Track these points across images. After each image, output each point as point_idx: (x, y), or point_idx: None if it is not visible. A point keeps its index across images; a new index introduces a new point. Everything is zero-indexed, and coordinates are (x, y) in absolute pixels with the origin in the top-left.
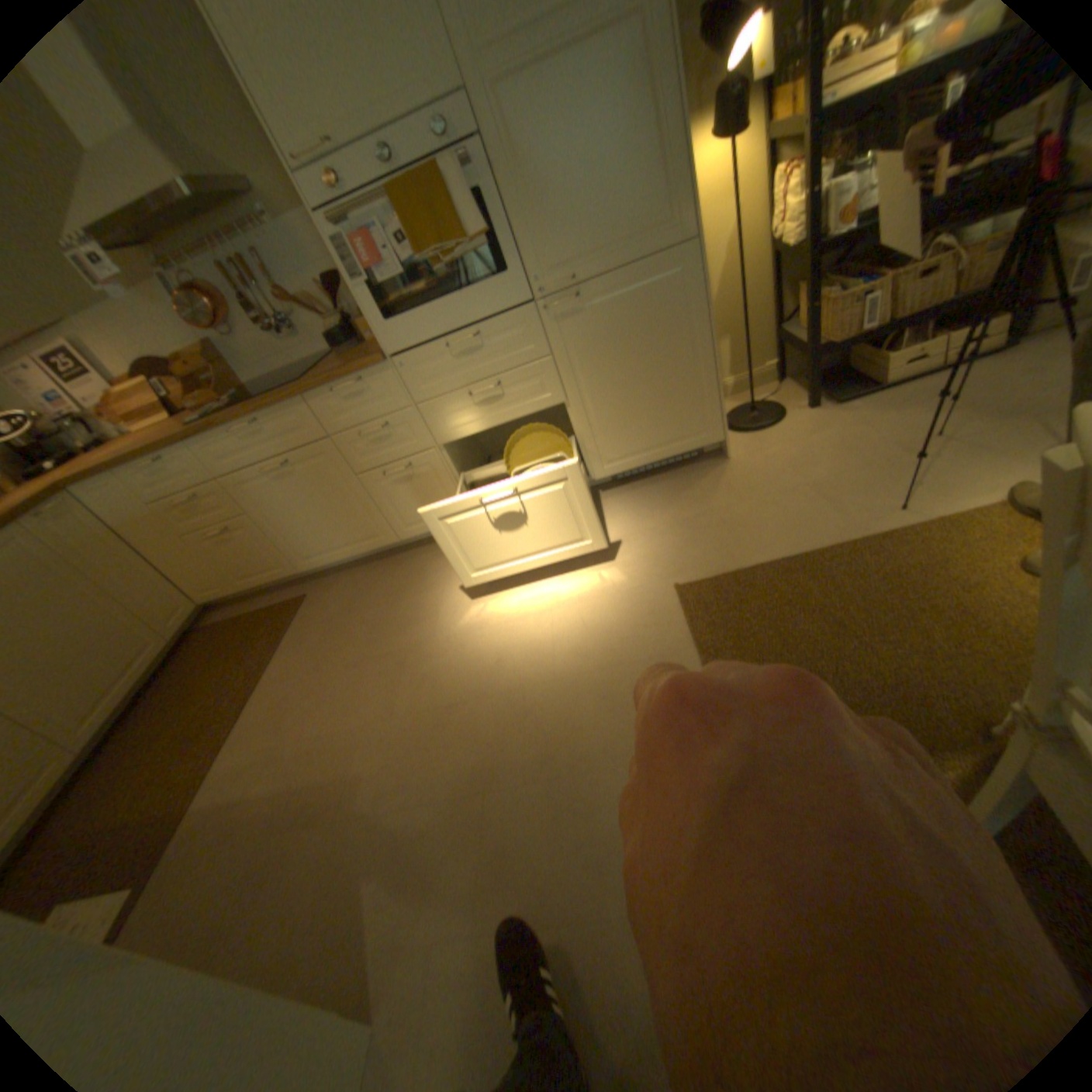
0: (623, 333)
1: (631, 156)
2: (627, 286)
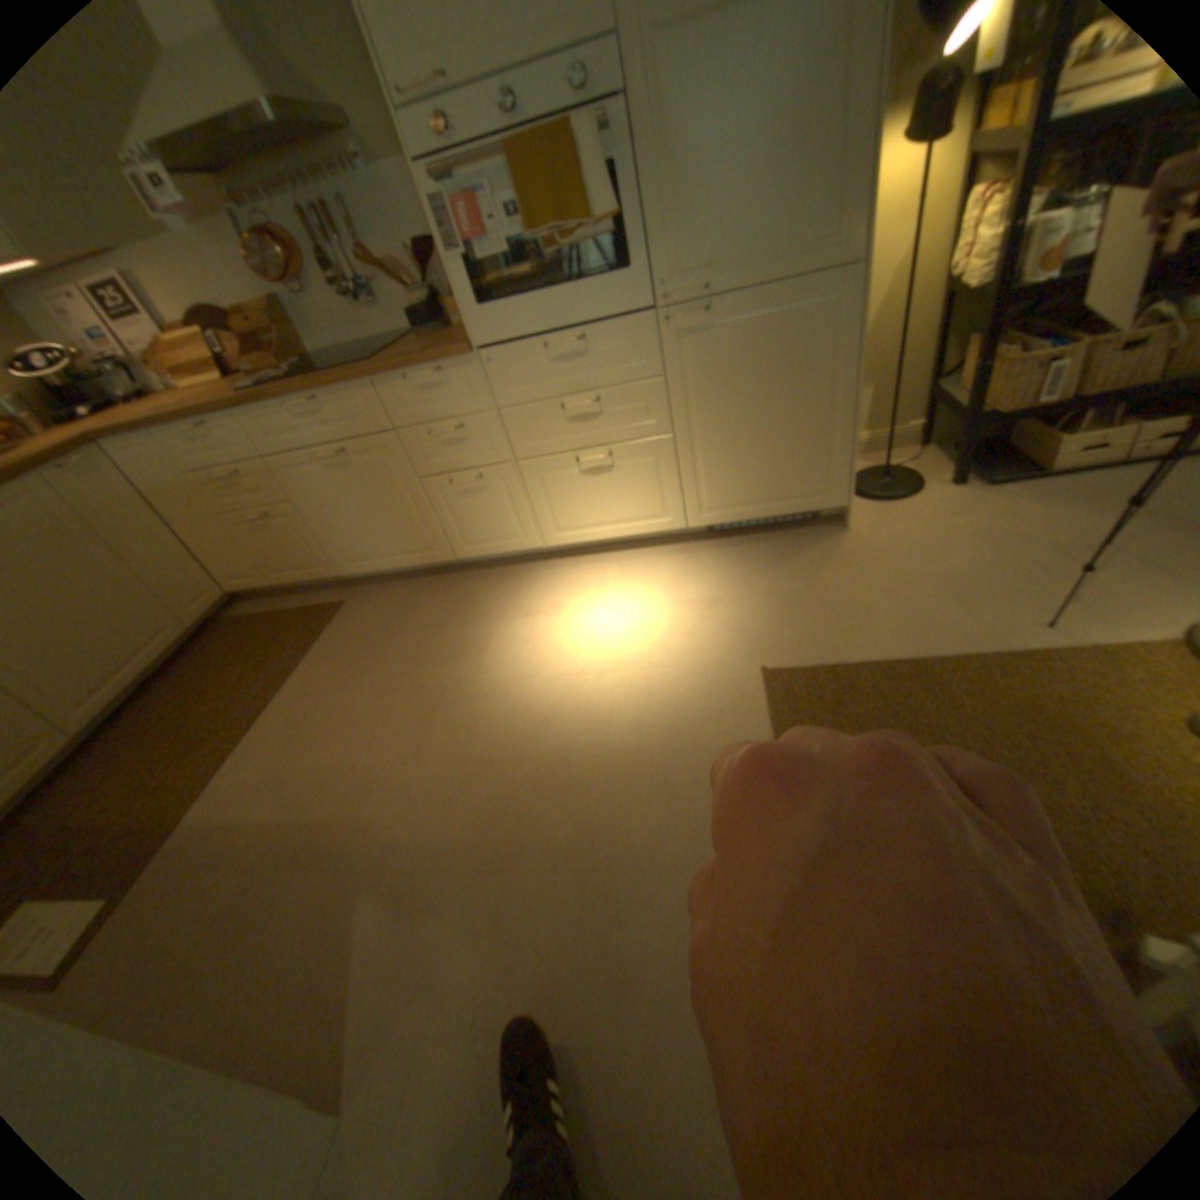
0: (753, 363)
1: (804, 147)
2: (768, 307)
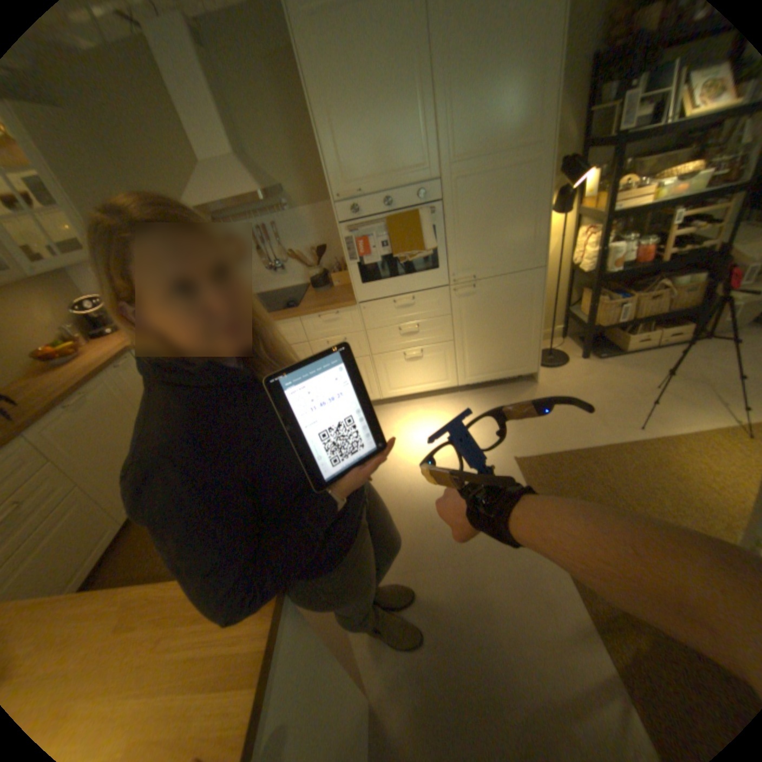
0: (492, 309)
1: (517, 225)
2: (499, 286)
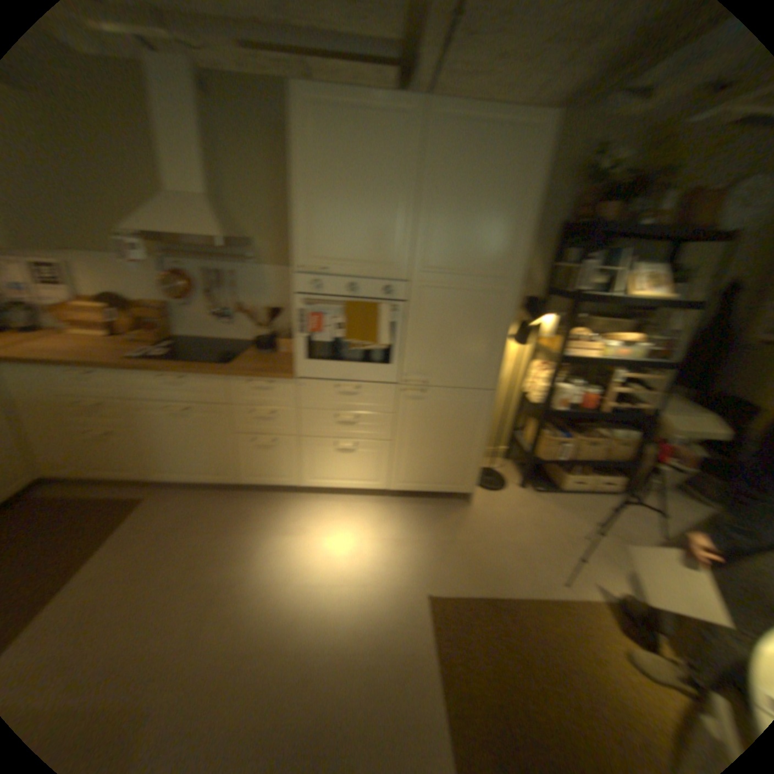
0: (440, 419)
1: (478, 344)
2: (452, 398)
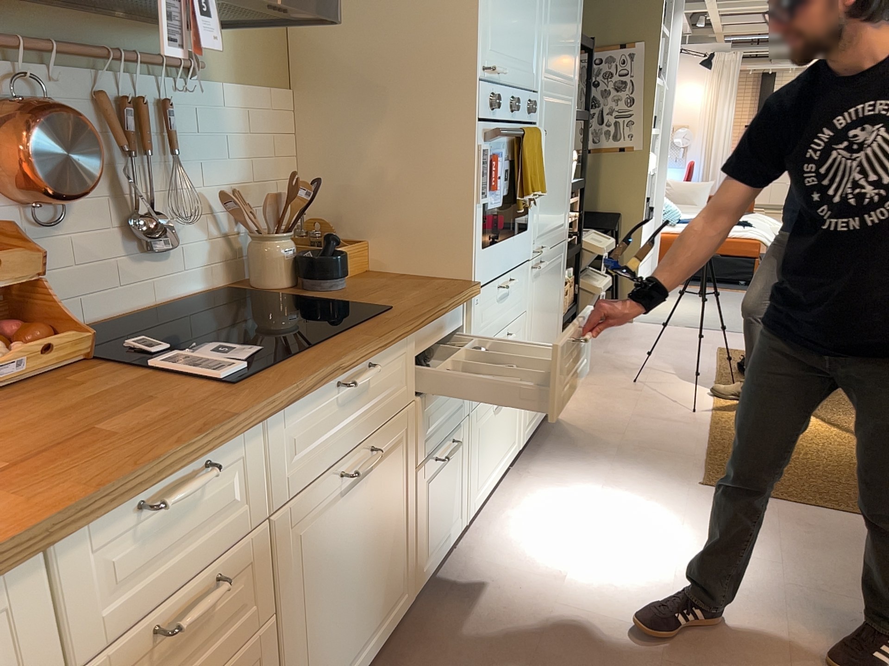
0: (546, 300)
1: (562, 179)
2: (551, 264)
